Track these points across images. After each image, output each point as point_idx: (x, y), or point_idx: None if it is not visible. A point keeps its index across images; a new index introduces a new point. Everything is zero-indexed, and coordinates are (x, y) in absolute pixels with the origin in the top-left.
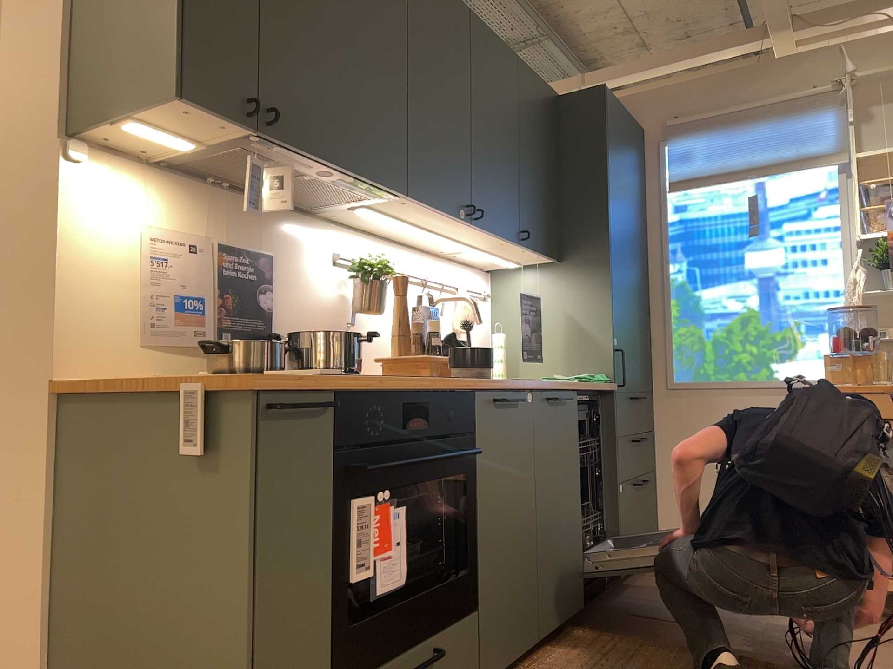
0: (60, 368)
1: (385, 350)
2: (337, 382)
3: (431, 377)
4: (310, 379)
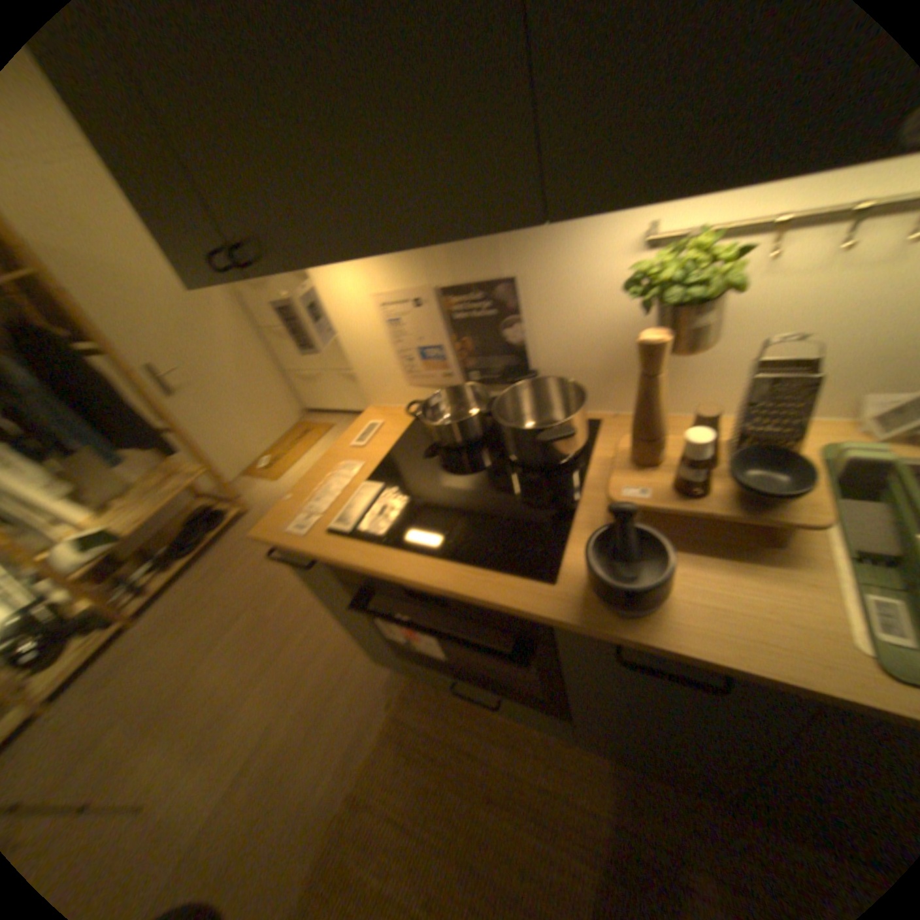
0: (371, 399)
1: (746, 390)
2: (309, 555)
3: (480, 568)
4: (306, 539)
